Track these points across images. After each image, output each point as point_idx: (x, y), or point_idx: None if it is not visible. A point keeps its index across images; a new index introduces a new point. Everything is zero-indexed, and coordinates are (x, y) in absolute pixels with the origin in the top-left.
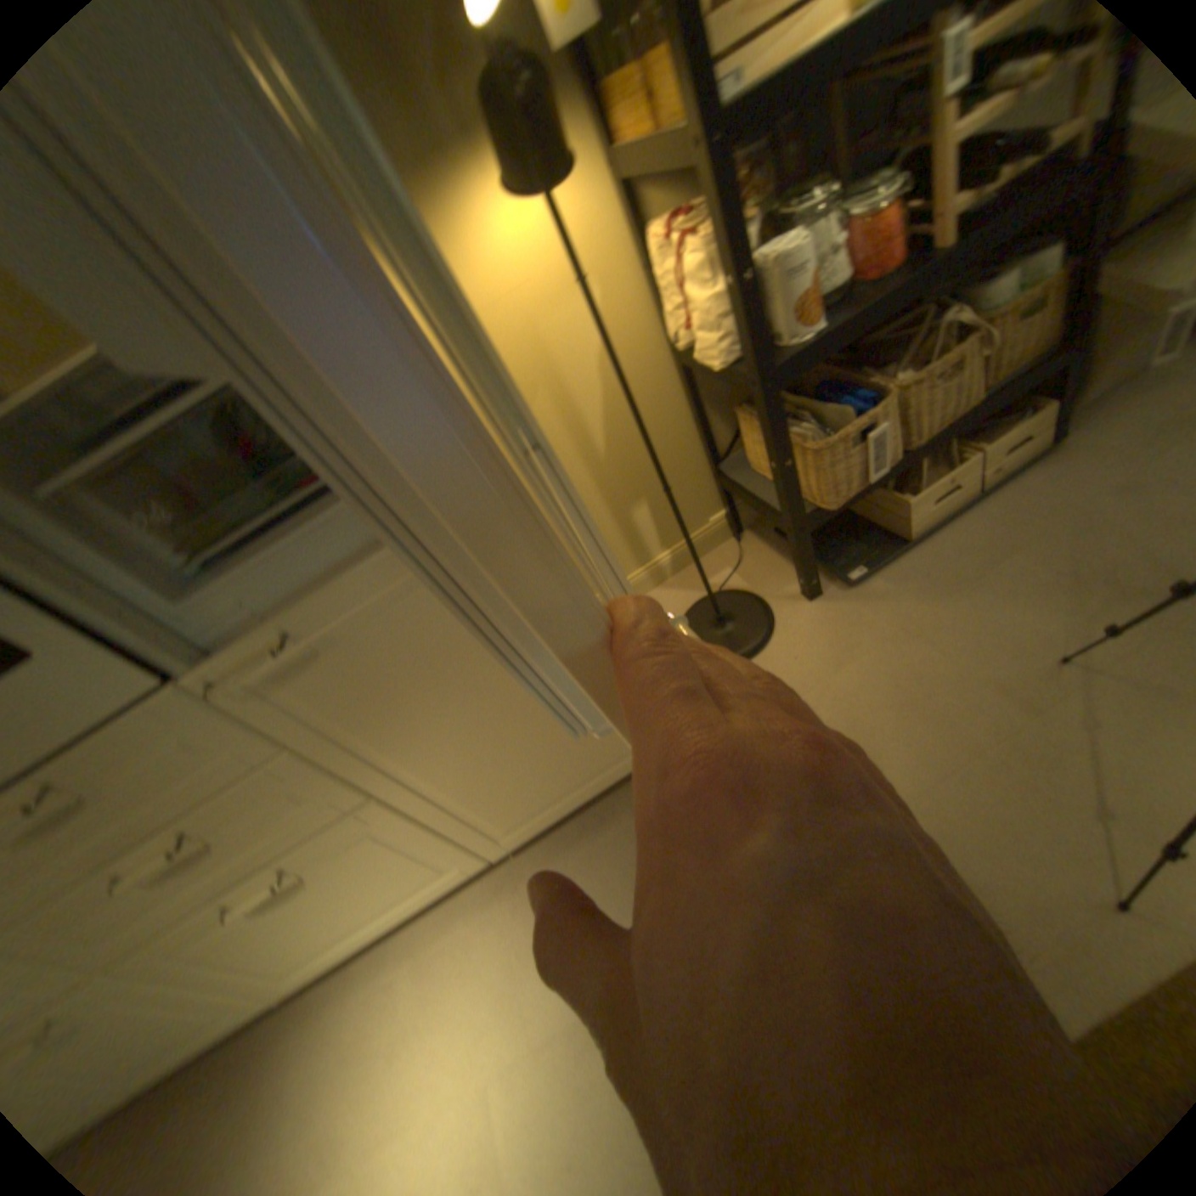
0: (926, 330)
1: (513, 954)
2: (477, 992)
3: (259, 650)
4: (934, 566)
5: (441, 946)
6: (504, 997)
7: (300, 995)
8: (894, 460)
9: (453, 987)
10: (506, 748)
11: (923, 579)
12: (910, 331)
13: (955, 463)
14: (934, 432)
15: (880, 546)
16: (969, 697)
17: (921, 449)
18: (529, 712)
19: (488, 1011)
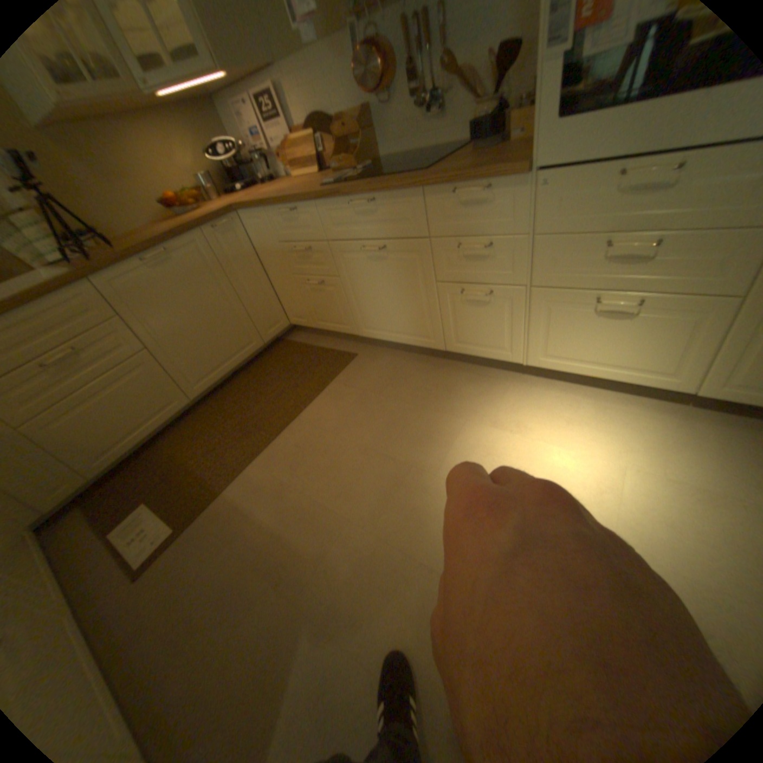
0: None
1: (668, 437)
2: (633, 434)
3: None
4: None
5: (615, 405)
6: (652, 447)
7: (537, 367)
8: None
9: (617, 423)
10: None
11: None
12: None
13: None
14: None
15: None
16: None
17: None
18: None
19: (638, 445)
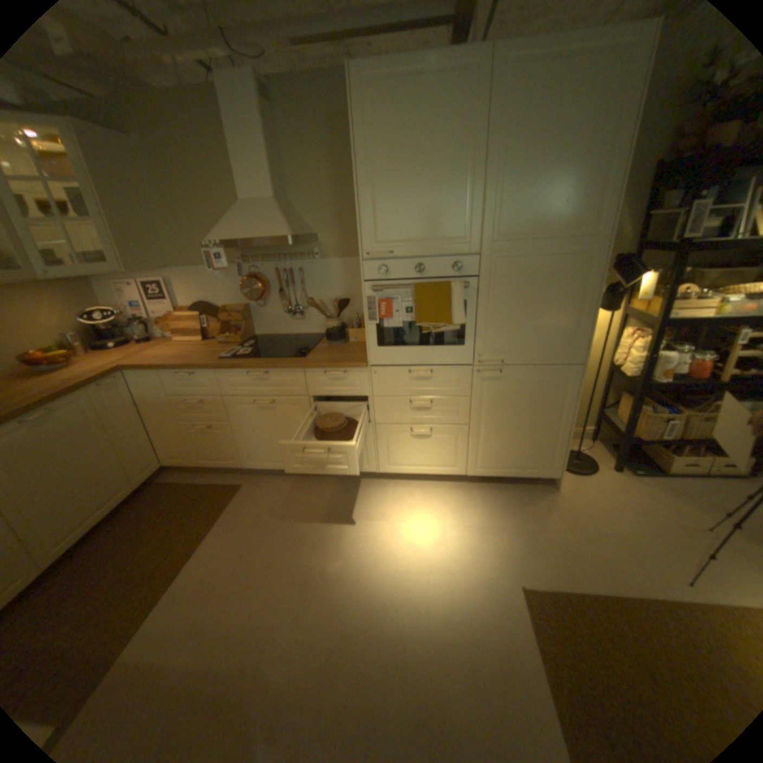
0: (707, 404)
1: (460, 503)
2: (444, 505)
3: (494, 368)
4: (672, 486)
5: (431, 490)
6: (454, 510)
7: (385, 473)
8: (675, 437)
9: (434, 500)
10: (508, 435)
11: (665, 487)
12: (701, 402)
13: (699, 457)
14: (694, 437)
15: (653, 470)
16: (665, 522)
17: (687, 441)
18: (523, 429)
19: (447, 511)
